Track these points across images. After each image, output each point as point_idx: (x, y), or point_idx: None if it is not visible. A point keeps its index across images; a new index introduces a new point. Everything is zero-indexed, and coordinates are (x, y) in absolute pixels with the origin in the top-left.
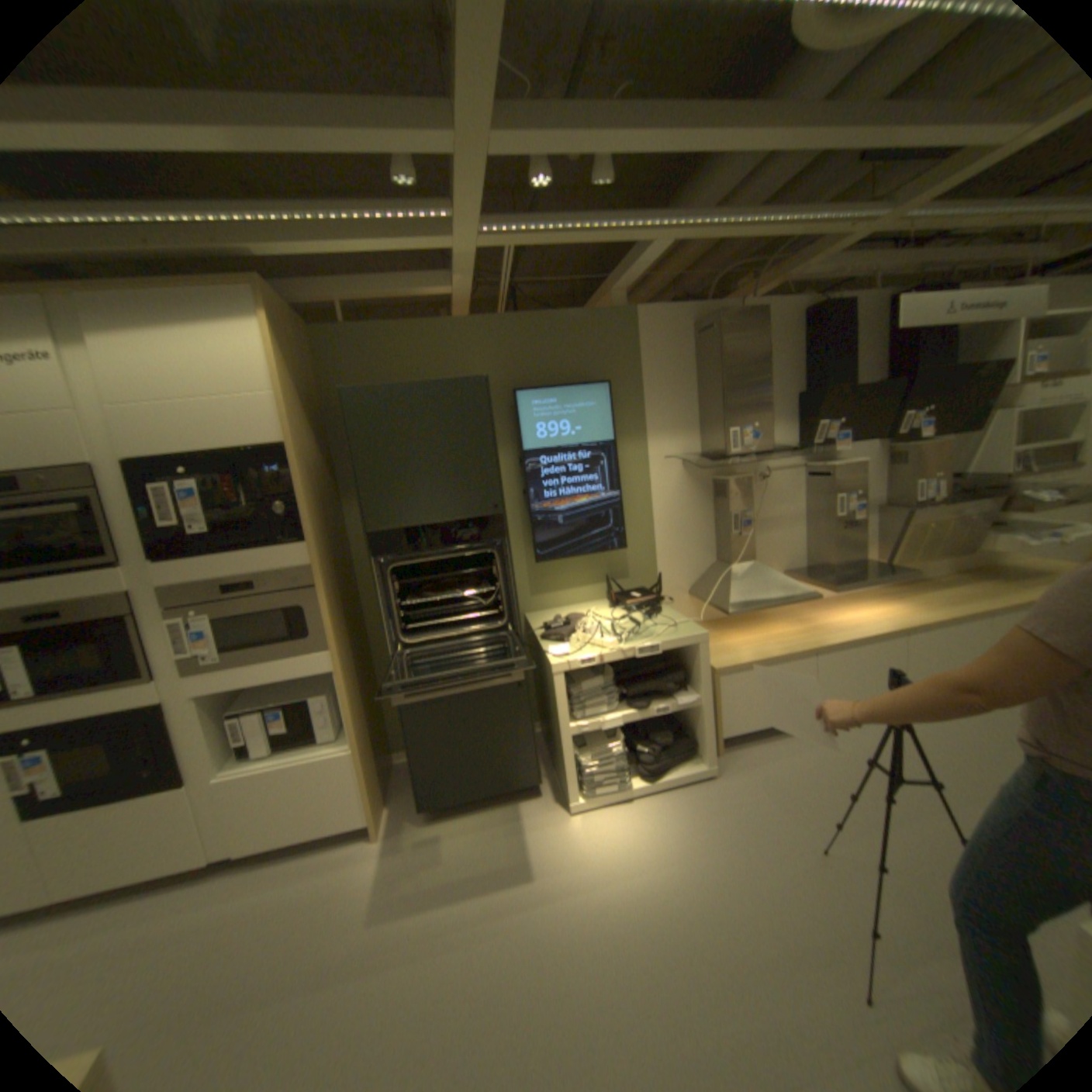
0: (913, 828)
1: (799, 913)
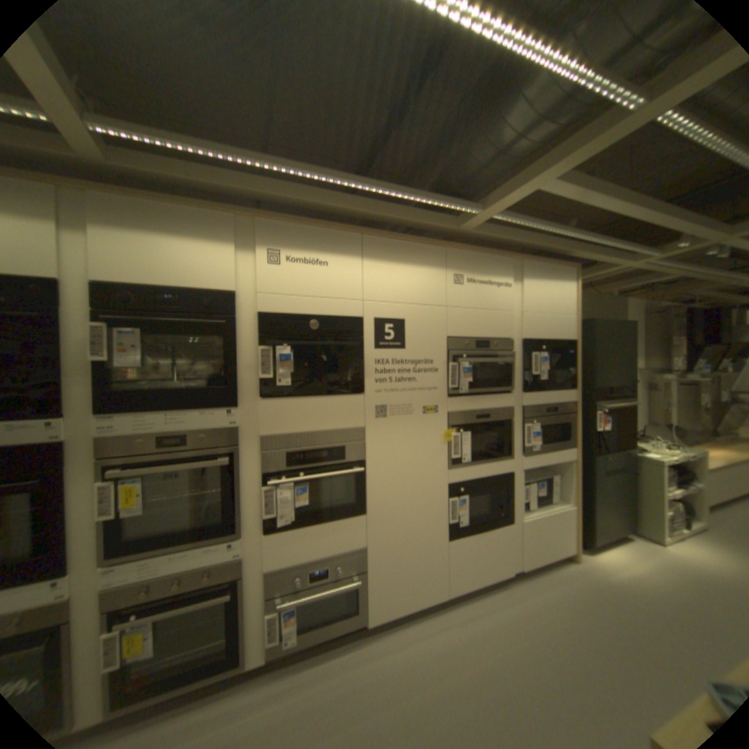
0: None
1: None
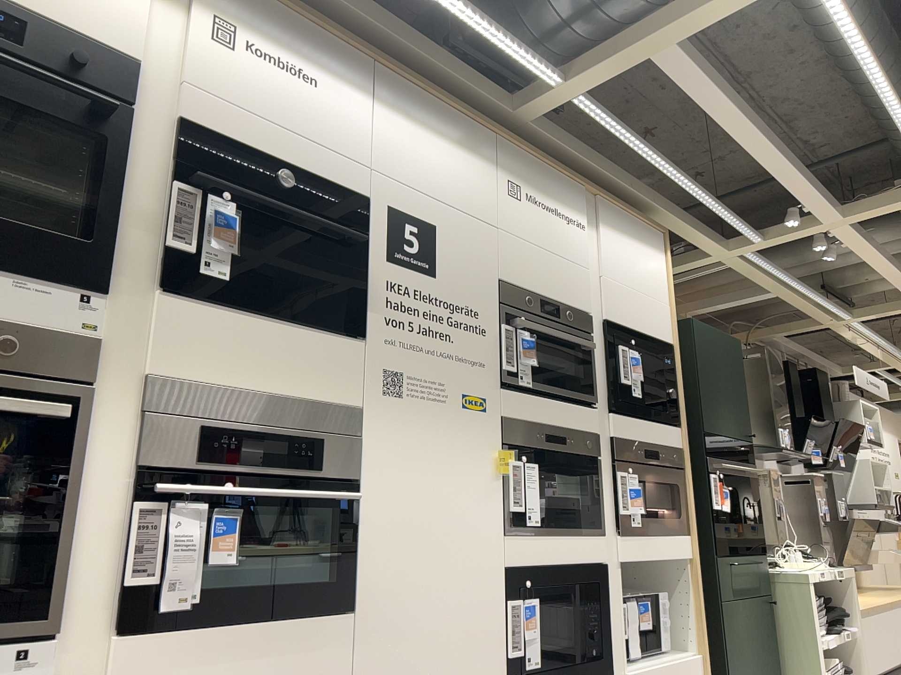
0: None
1: None
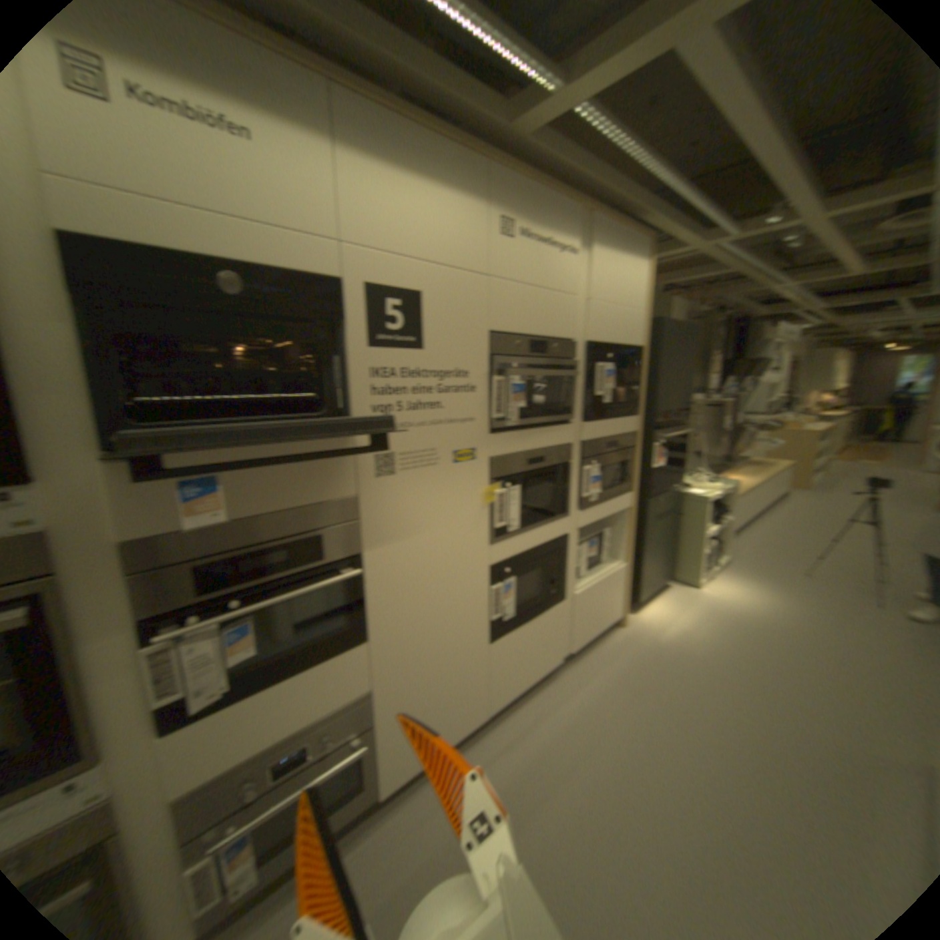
0: (817, 563)
1: (829, 595)
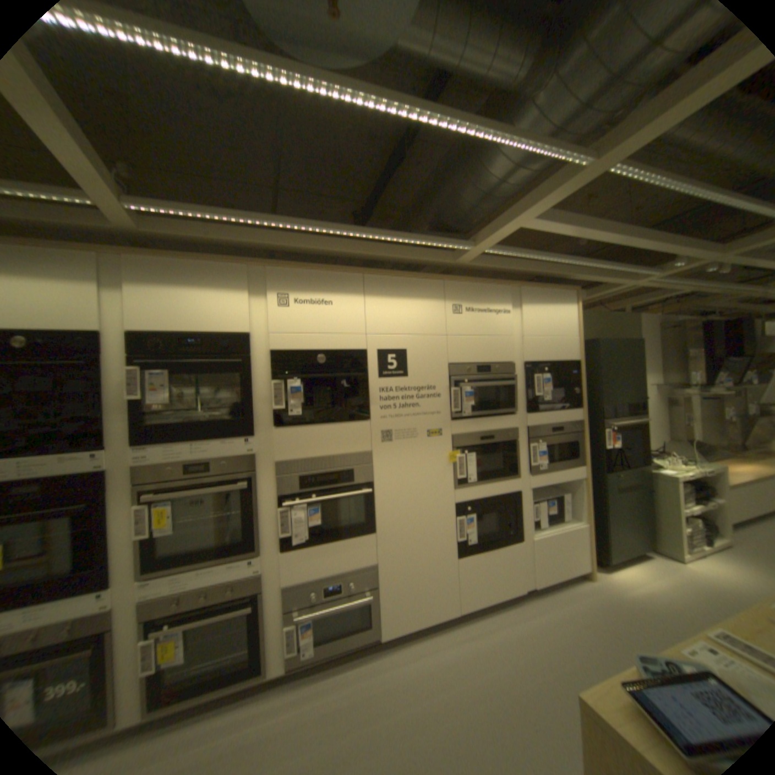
0: None
1: None
